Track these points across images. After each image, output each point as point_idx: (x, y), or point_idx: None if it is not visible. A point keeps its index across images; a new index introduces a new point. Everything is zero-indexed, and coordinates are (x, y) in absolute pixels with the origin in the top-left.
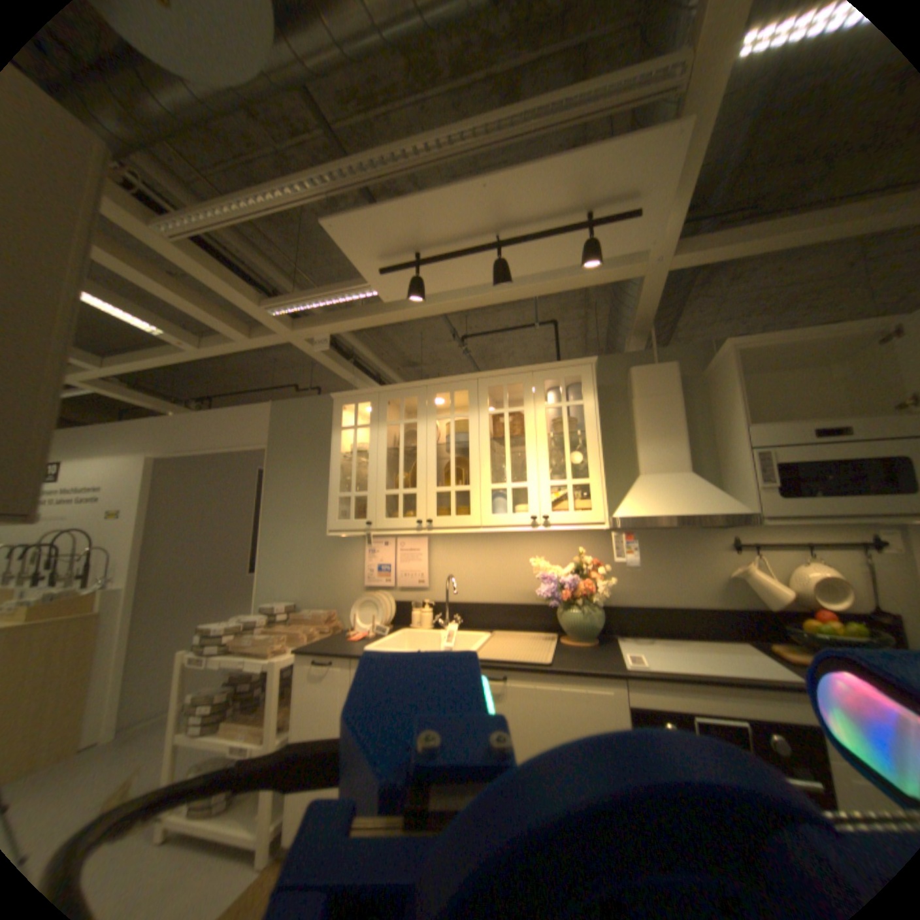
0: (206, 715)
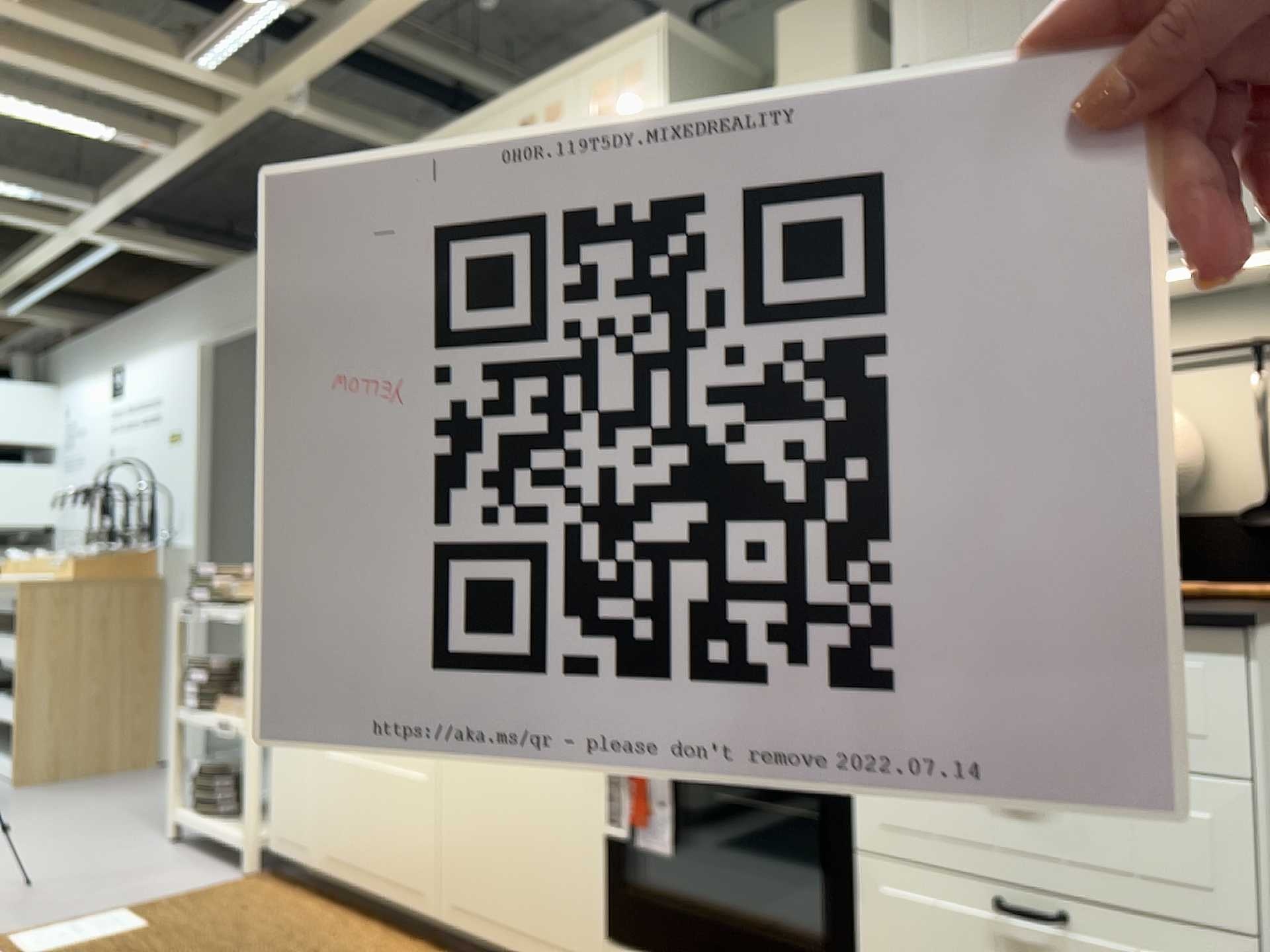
0: (204, 686)
